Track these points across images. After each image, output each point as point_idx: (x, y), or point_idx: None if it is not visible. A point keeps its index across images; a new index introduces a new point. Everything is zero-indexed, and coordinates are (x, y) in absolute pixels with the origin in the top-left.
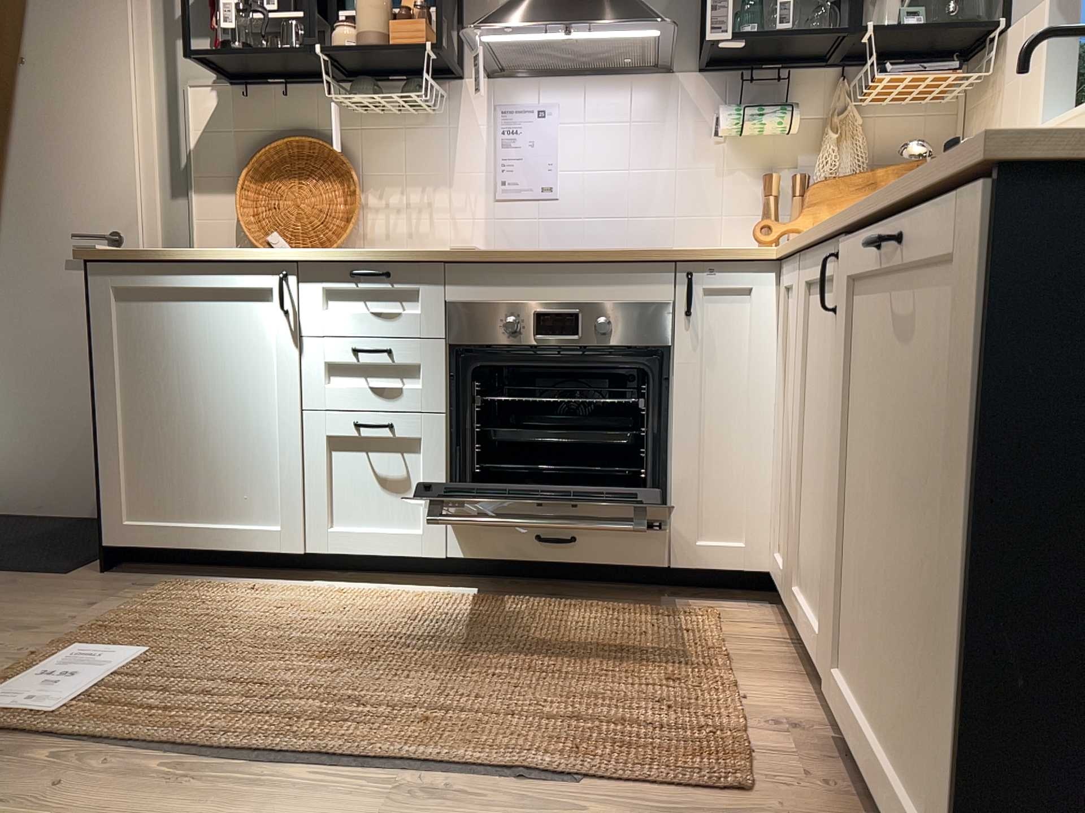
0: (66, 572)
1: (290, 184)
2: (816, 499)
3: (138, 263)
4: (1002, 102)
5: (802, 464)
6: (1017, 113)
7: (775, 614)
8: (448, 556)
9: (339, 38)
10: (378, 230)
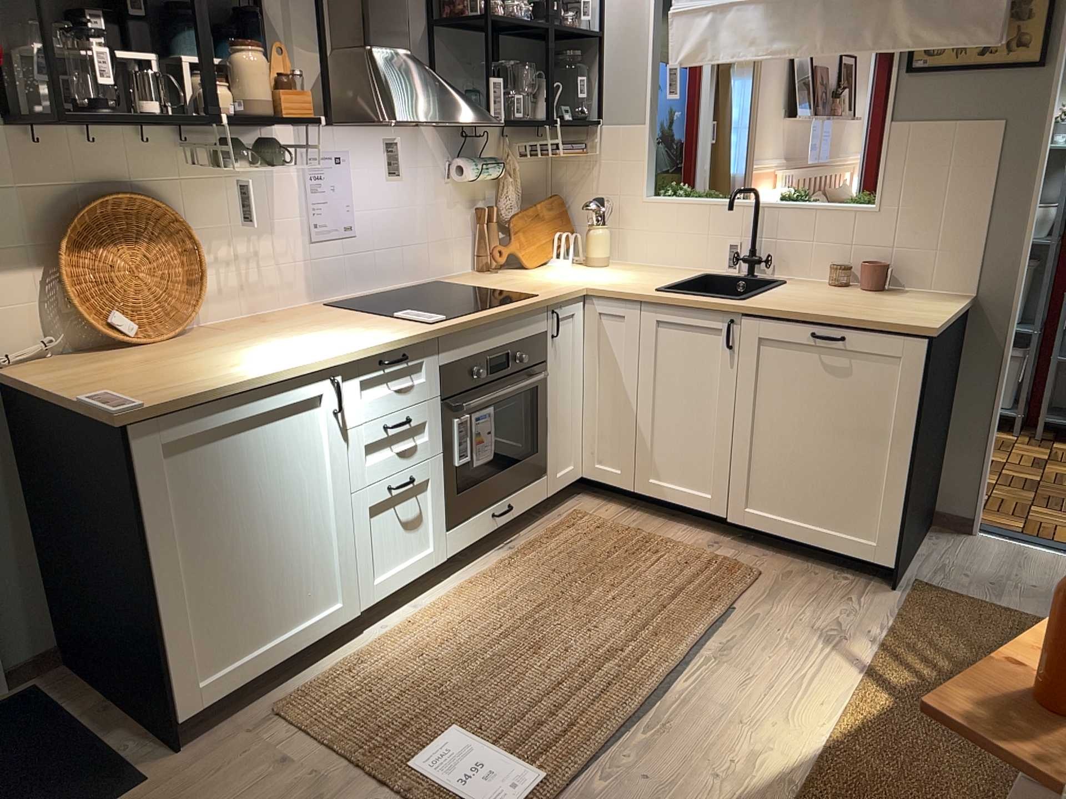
0: (142, 779)
1: (120, 251)
2: (678, 433)
3: (193, 408)
4: (605, 169)
5: (652, 416)
6: (622, 181)
7: (593, 499)
8: (448, 557)
9: (223, 100)
10: (212, 288)
